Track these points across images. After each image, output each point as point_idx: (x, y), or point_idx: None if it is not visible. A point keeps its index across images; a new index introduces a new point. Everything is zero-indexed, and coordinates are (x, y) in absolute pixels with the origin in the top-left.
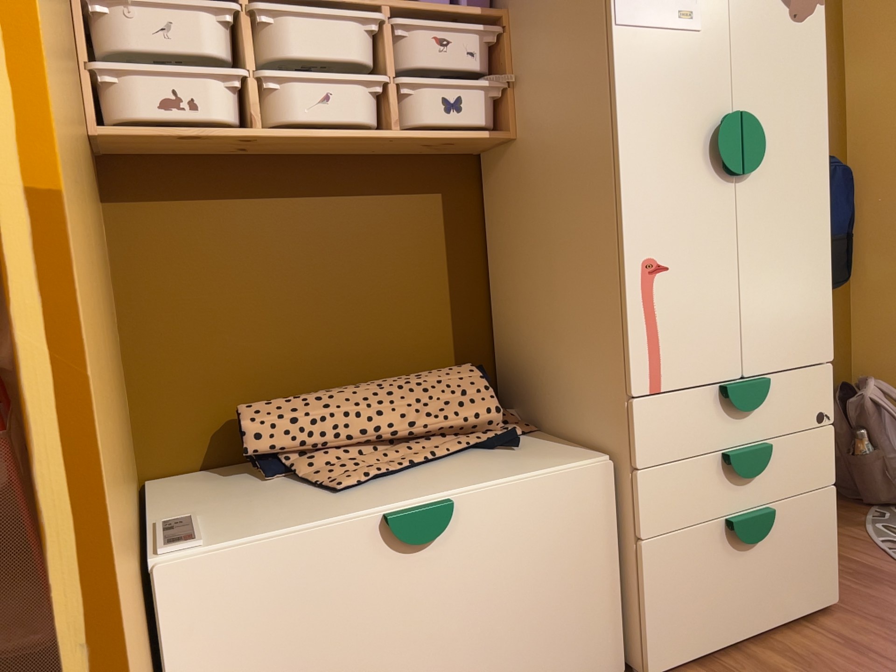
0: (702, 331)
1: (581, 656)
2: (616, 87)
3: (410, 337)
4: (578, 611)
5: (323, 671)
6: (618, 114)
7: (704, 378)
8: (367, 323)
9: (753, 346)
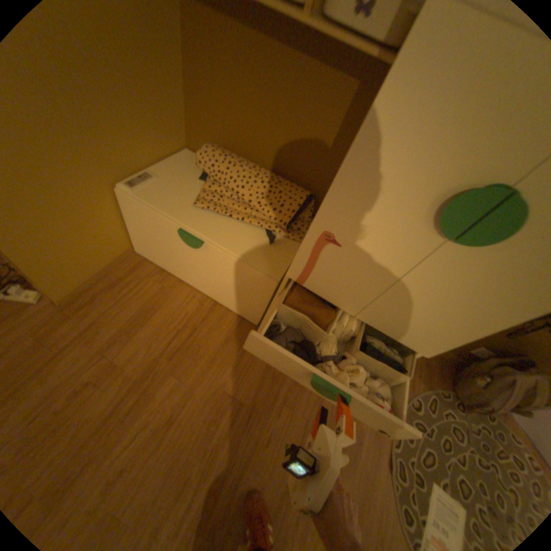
0: (343, 285)
1: (242, 310)
2: (388, 85)
3: (297, 161)
4: (245, 302)
5: (163, 248)
6: (372, 115)
7: (330, 299)
8: (280, 141)
9: (372, 314)
